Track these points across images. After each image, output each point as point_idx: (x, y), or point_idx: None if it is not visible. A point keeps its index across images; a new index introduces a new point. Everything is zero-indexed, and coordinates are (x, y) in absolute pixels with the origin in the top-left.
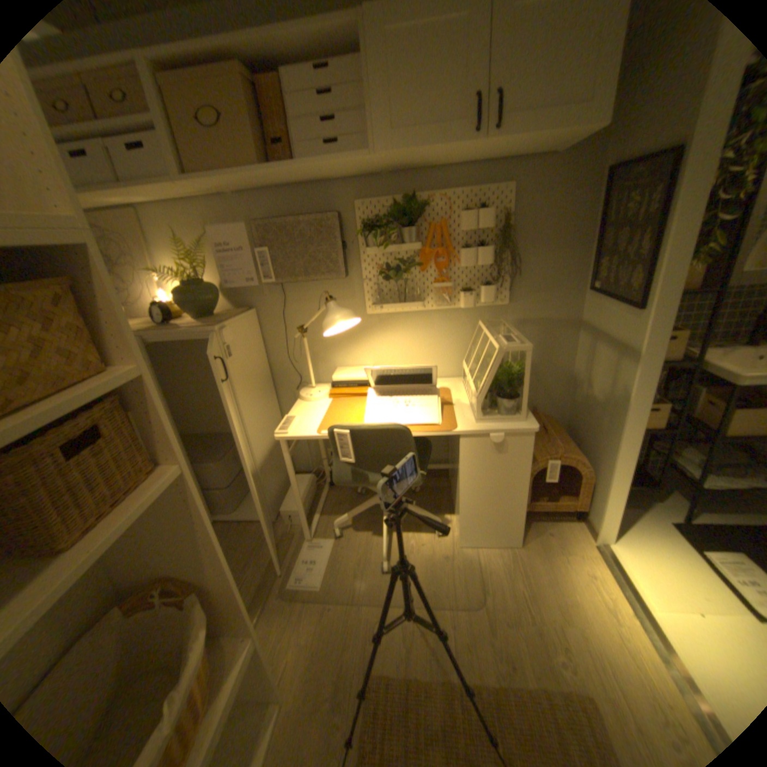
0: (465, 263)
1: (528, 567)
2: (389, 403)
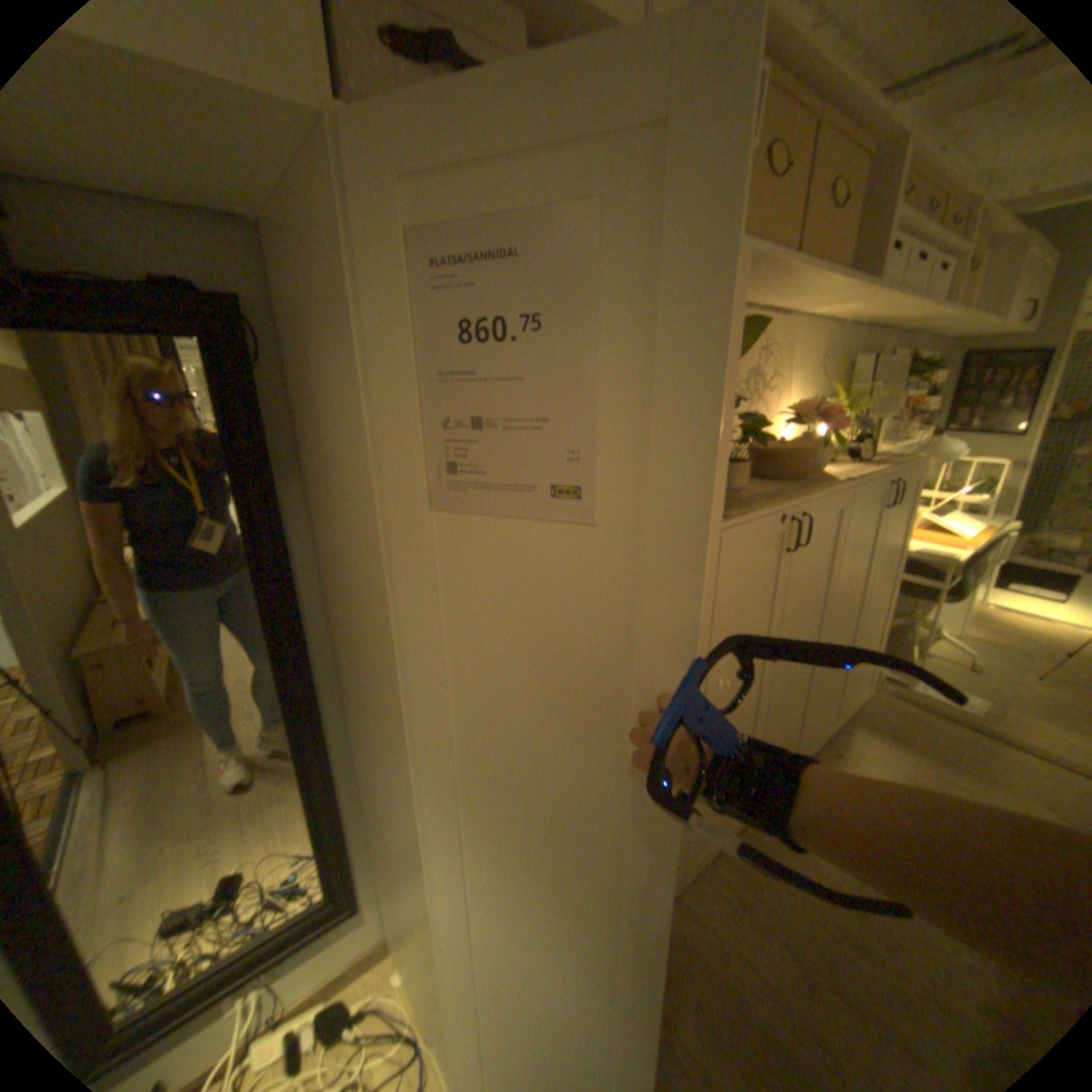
0: (934, 410)
1: (997, 630)
2: (954, 522)
